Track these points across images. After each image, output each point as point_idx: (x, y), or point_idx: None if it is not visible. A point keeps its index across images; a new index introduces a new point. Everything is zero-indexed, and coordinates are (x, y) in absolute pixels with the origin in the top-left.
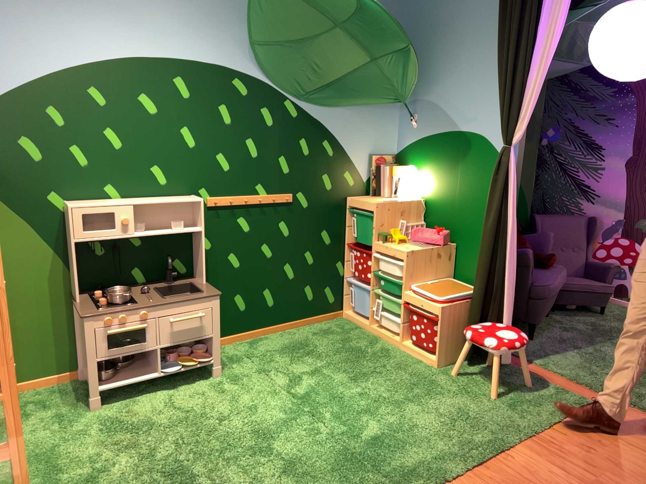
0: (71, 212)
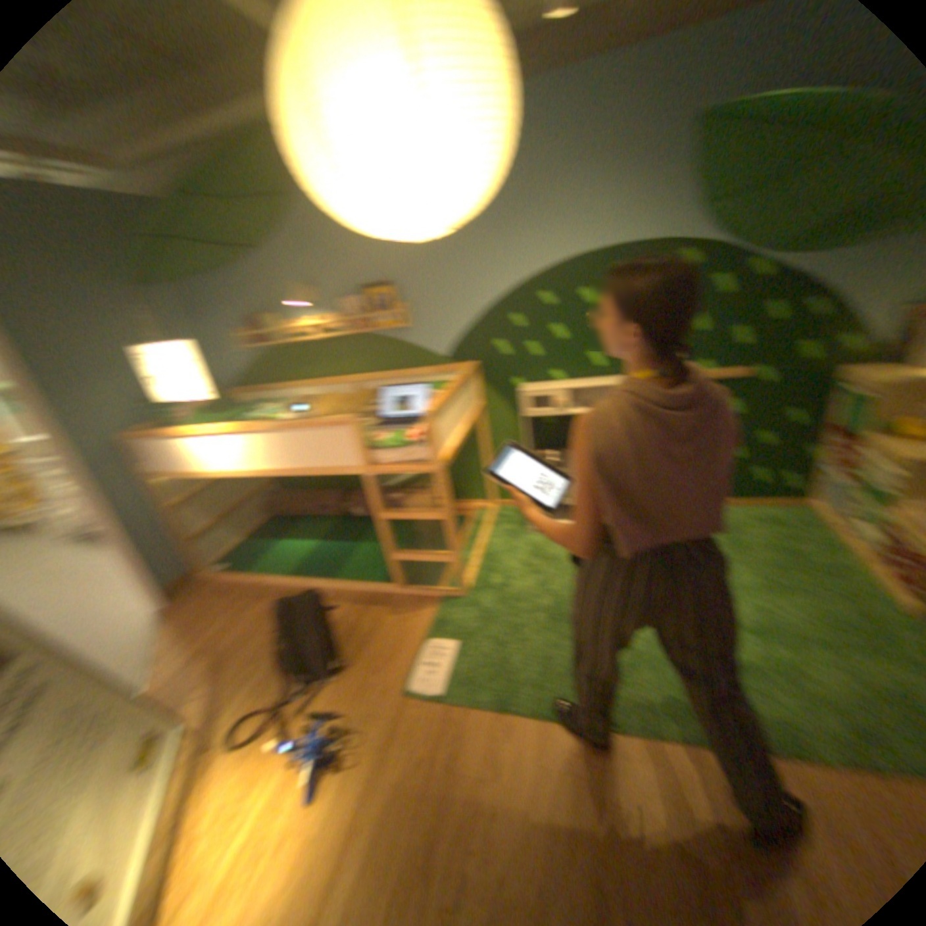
0: (519, 396)
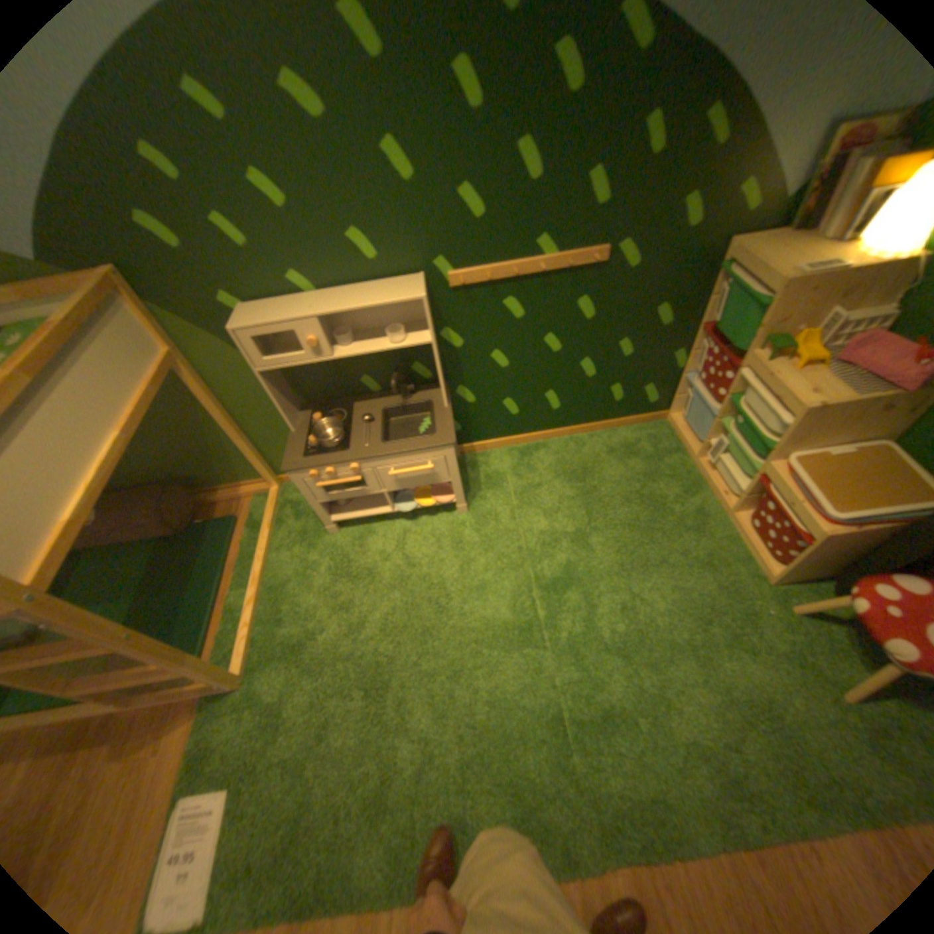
0: (238, 336)
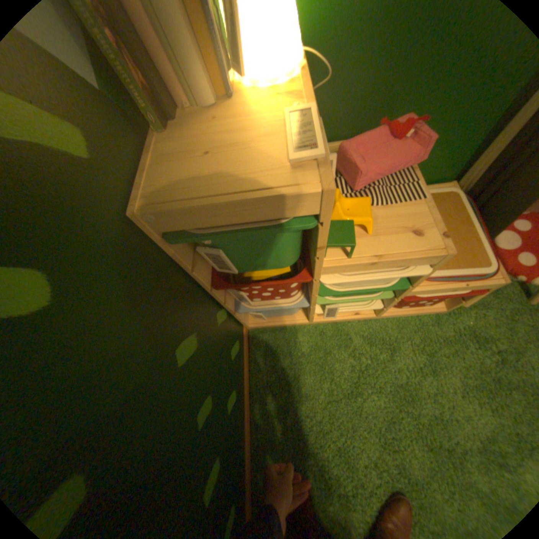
0: None
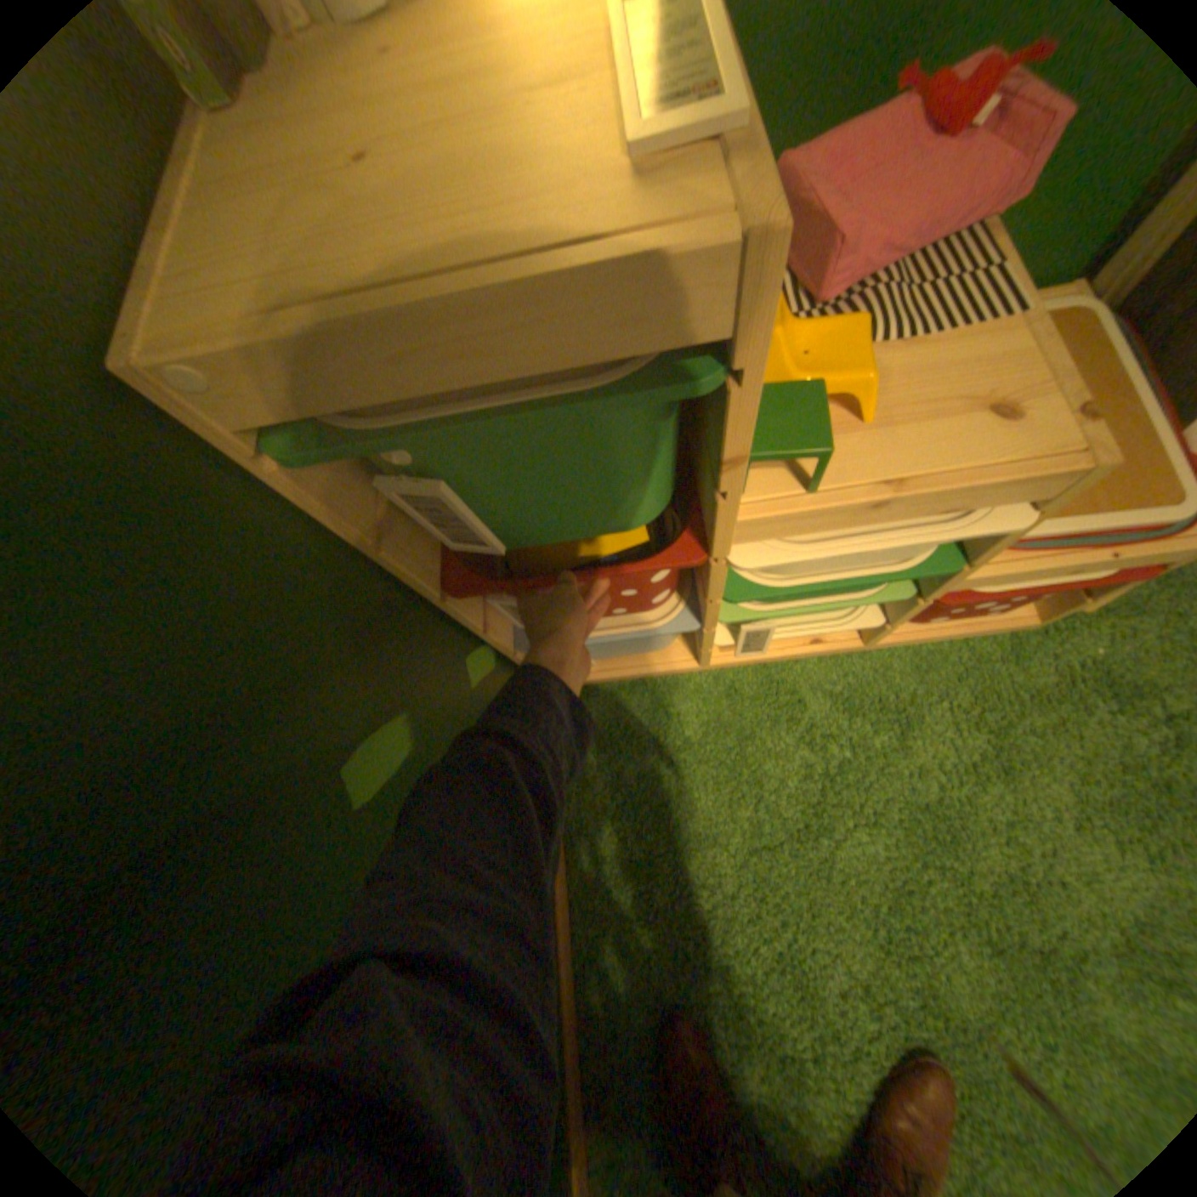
0: None
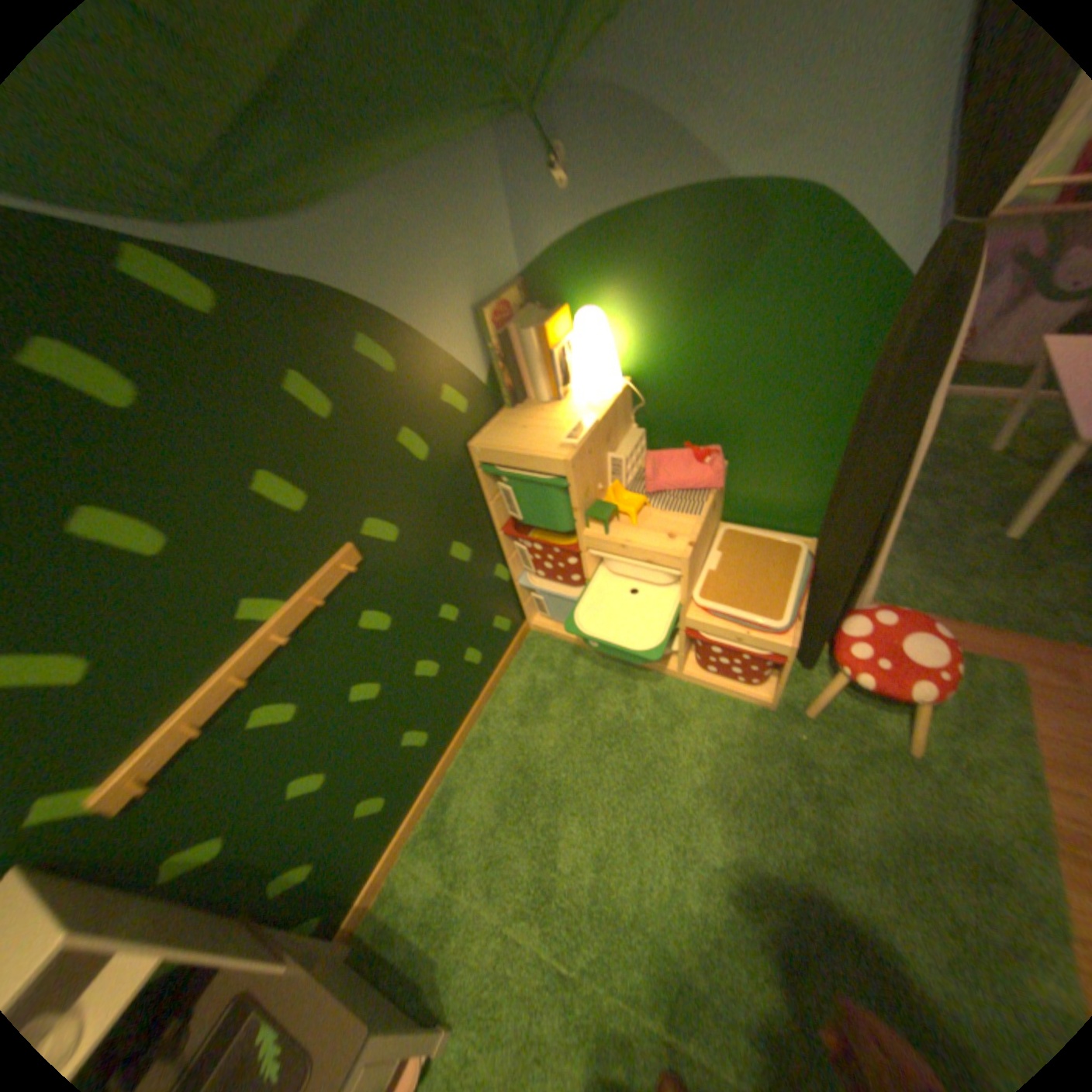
0: None
